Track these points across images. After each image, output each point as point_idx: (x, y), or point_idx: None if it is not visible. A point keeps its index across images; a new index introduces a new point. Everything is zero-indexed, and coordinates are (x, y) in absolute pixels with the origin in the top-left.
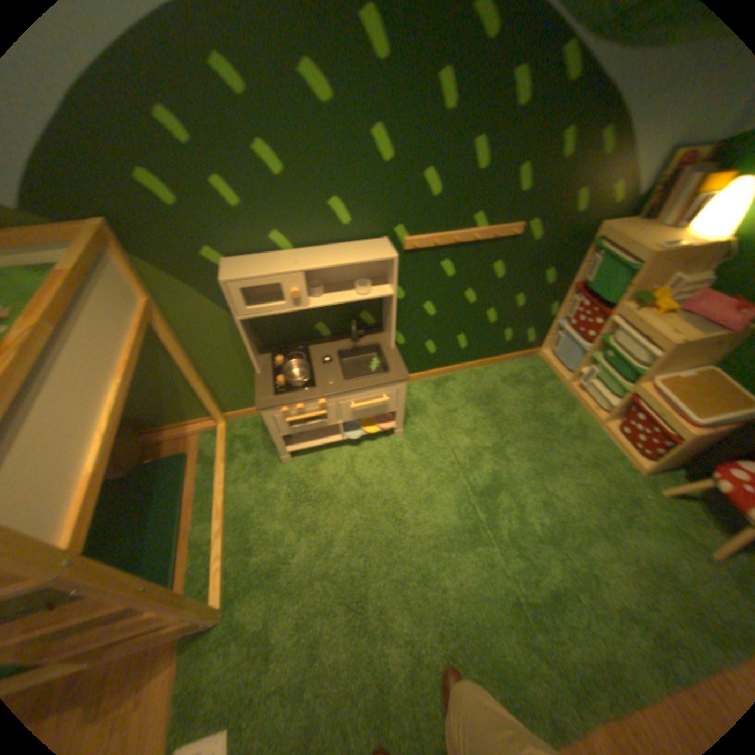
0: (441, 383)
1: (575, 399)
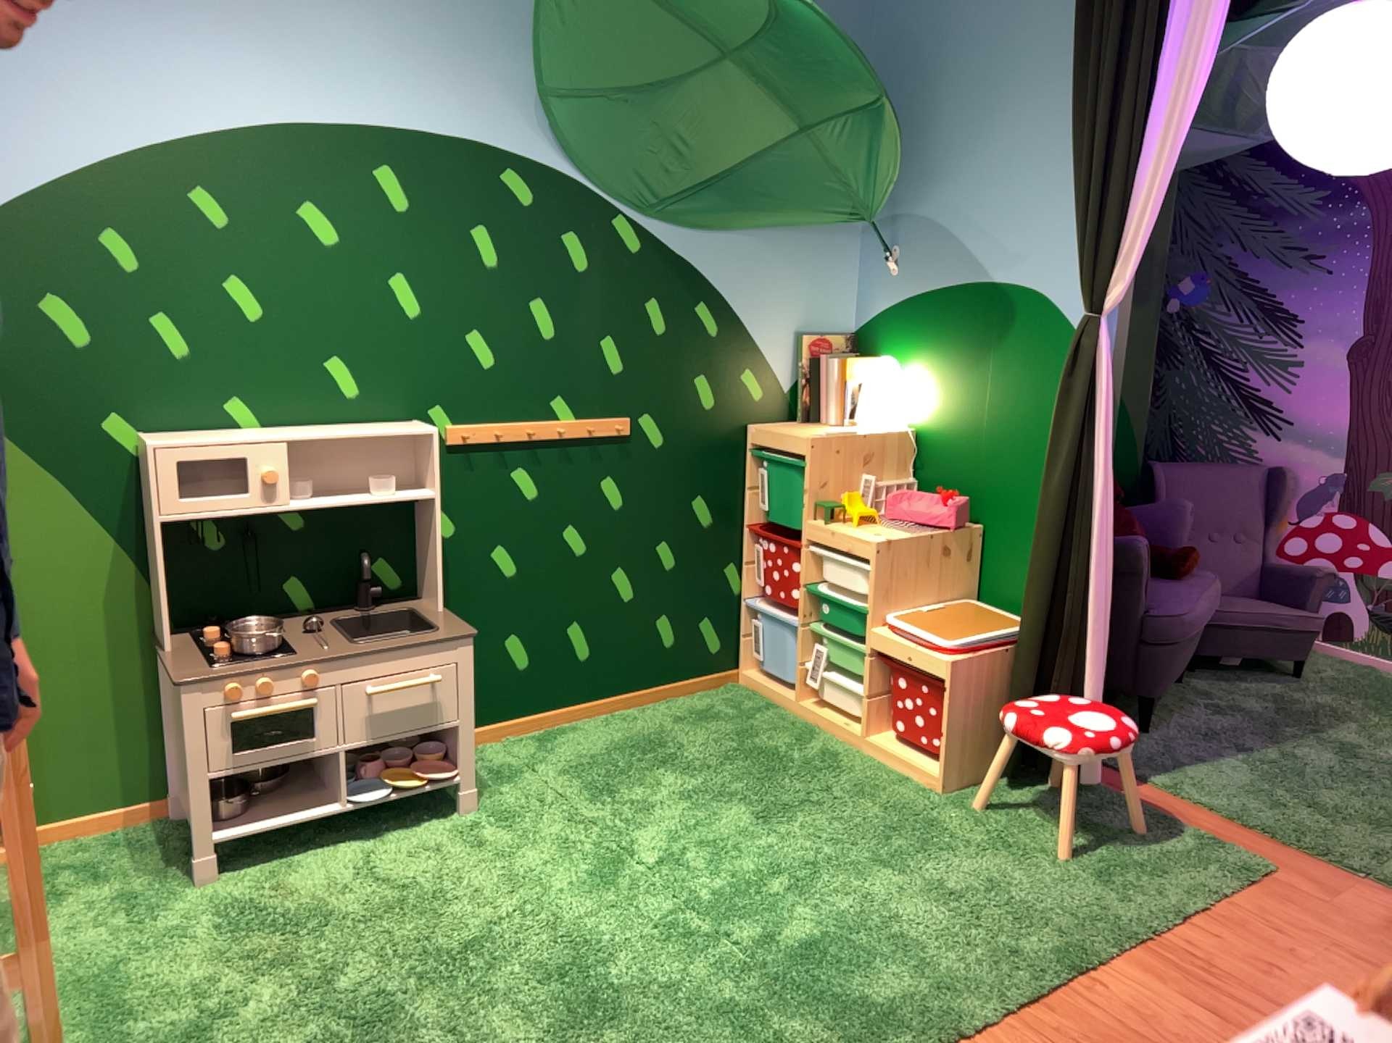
0: (550, 737)
1: (814, 726)
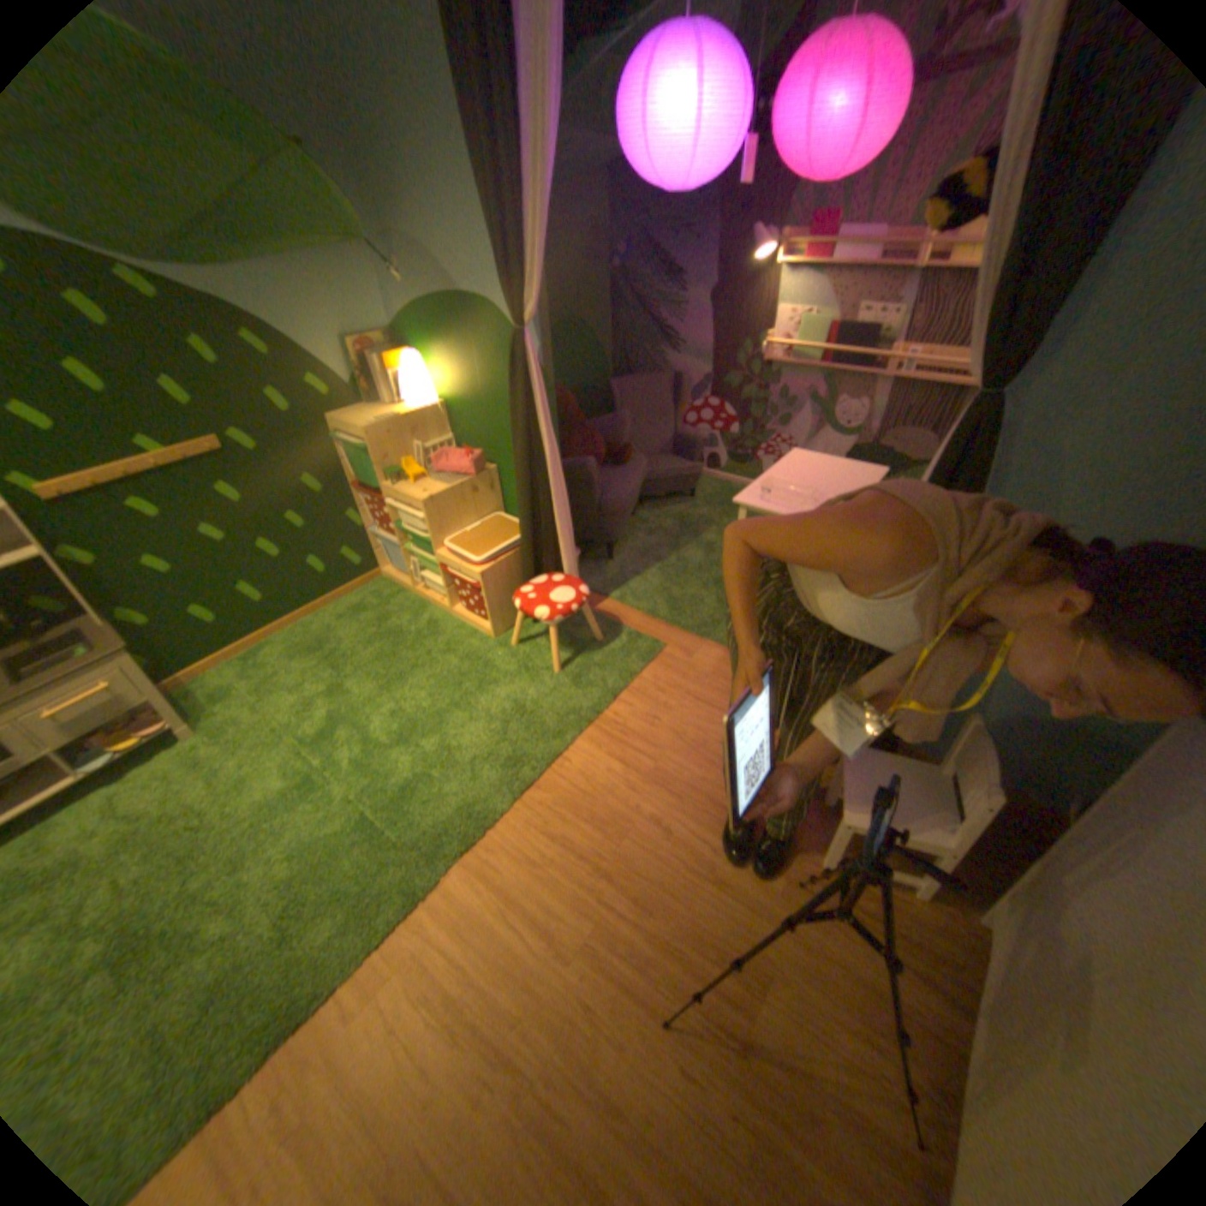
0: (252, 655)
1: (424, 603)
